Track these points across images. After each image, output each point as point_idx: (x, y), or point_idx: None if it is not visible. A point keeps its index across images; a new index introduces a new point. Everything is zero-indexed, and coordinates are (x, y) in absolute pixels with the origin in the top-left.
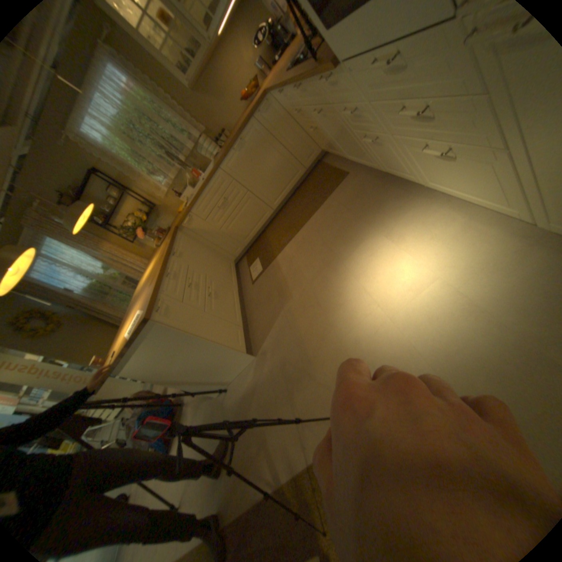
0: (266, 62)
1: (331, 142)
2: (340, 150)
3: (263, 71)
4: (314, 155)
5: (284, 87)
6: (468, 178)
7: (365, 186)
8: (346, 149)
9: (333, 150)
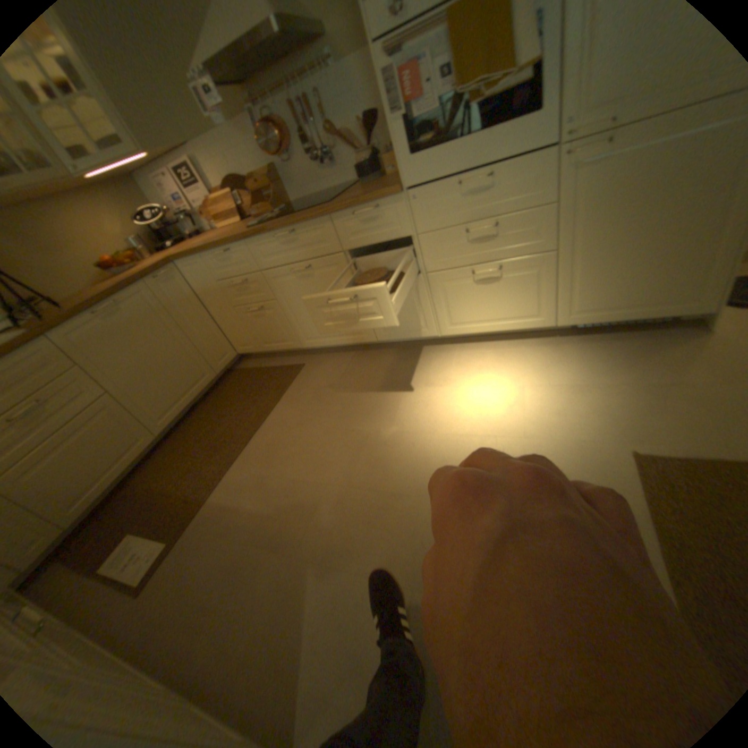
0: (145, 246)
1: (279, 329)
2: (290, 340)
3: (135, 255)
4: (228, 359)
5: (235, 247)
6: (504, 301)
7: (346, 366)
8: (309, 332)
9: (270, 347)
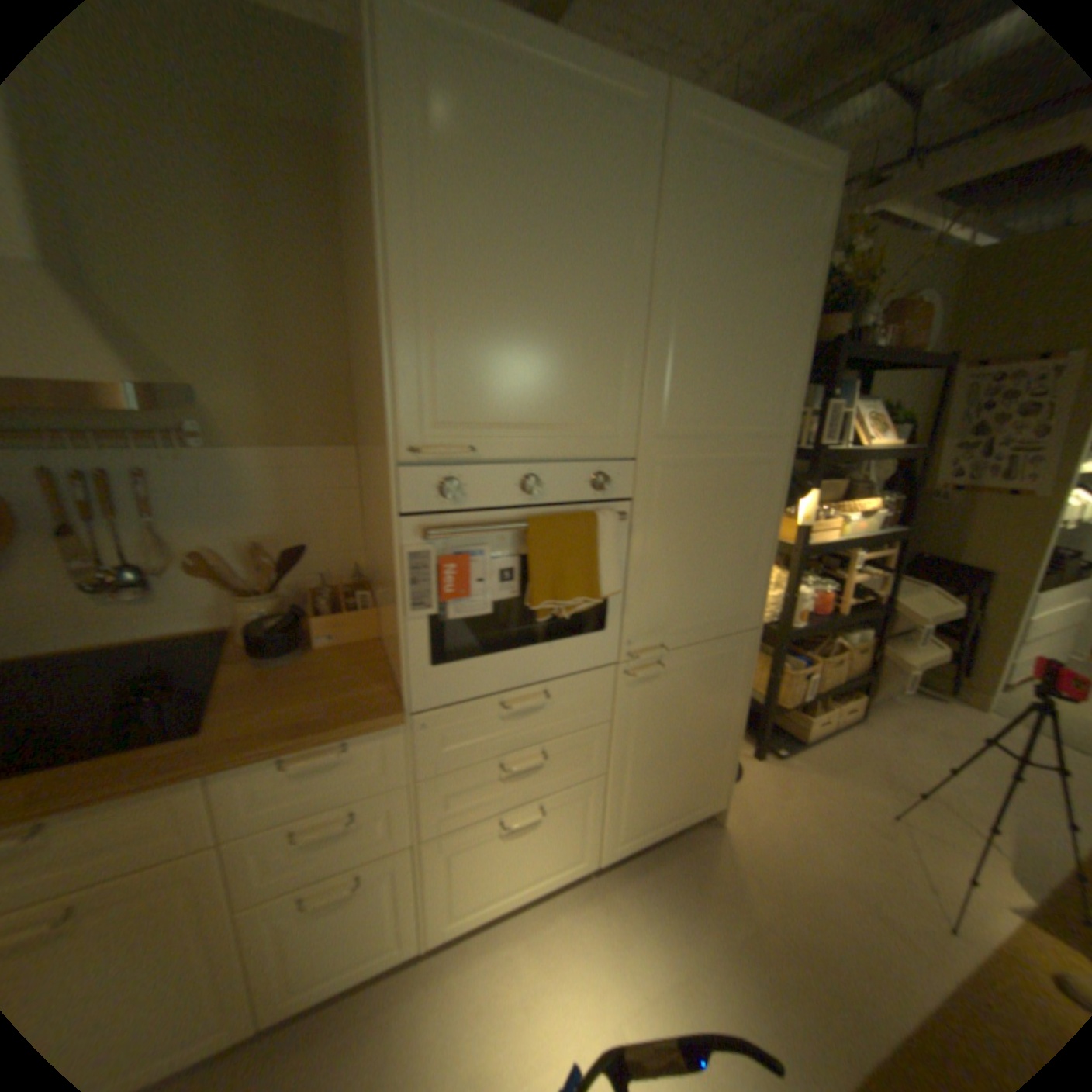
0: None
1: None
2: None
3: None
4: None
5: None
6: (540, 857)
7: None
8: None
9: None
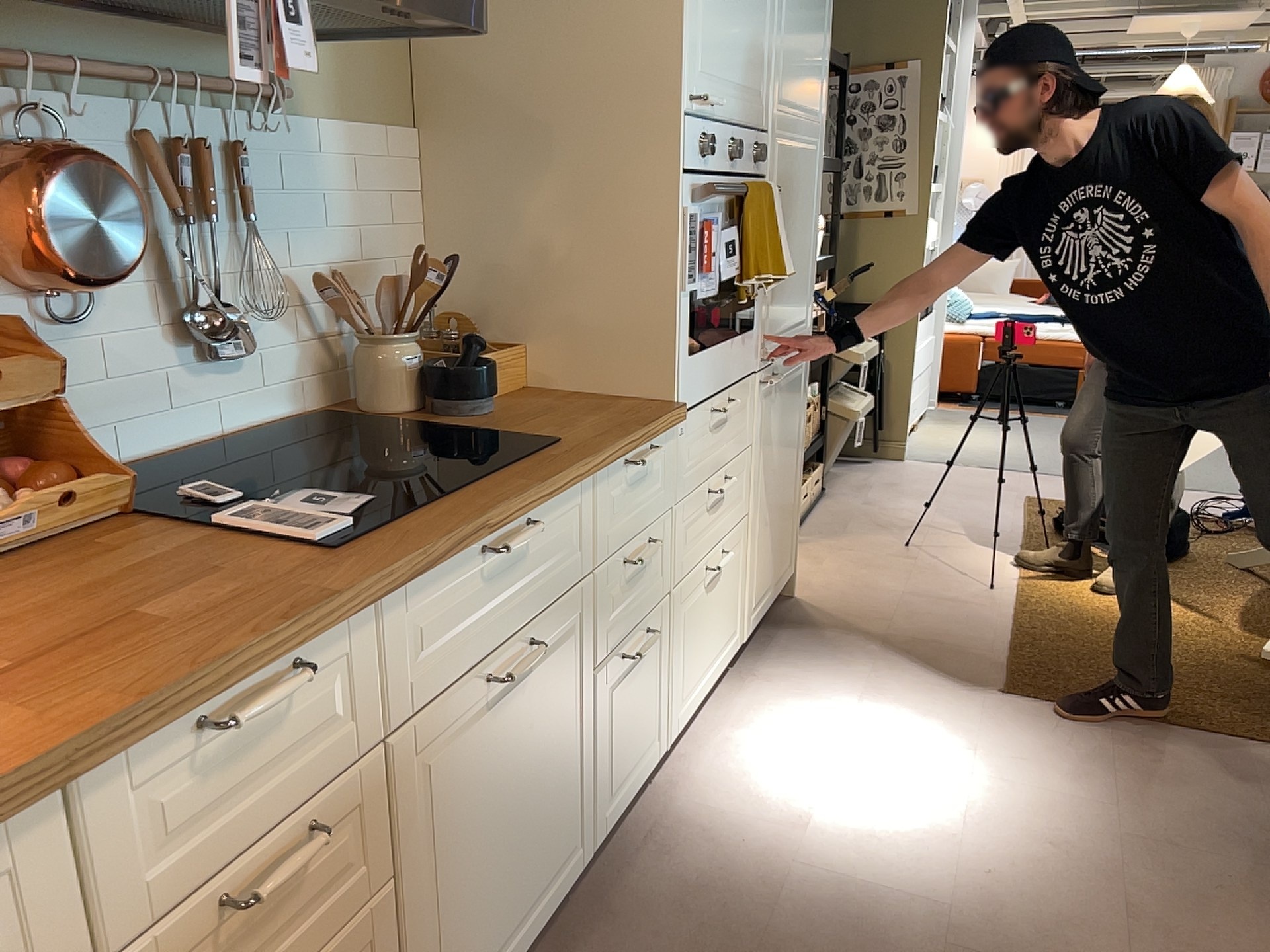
0: None
1: None
2: None
3: None
4: None
5: (320, 651)
6: (720, 619)
7: None
8: None
9: None
